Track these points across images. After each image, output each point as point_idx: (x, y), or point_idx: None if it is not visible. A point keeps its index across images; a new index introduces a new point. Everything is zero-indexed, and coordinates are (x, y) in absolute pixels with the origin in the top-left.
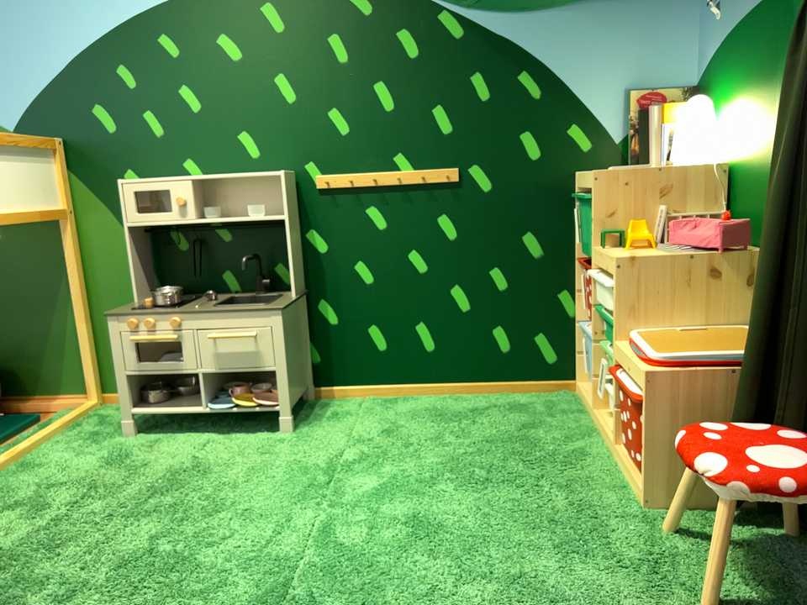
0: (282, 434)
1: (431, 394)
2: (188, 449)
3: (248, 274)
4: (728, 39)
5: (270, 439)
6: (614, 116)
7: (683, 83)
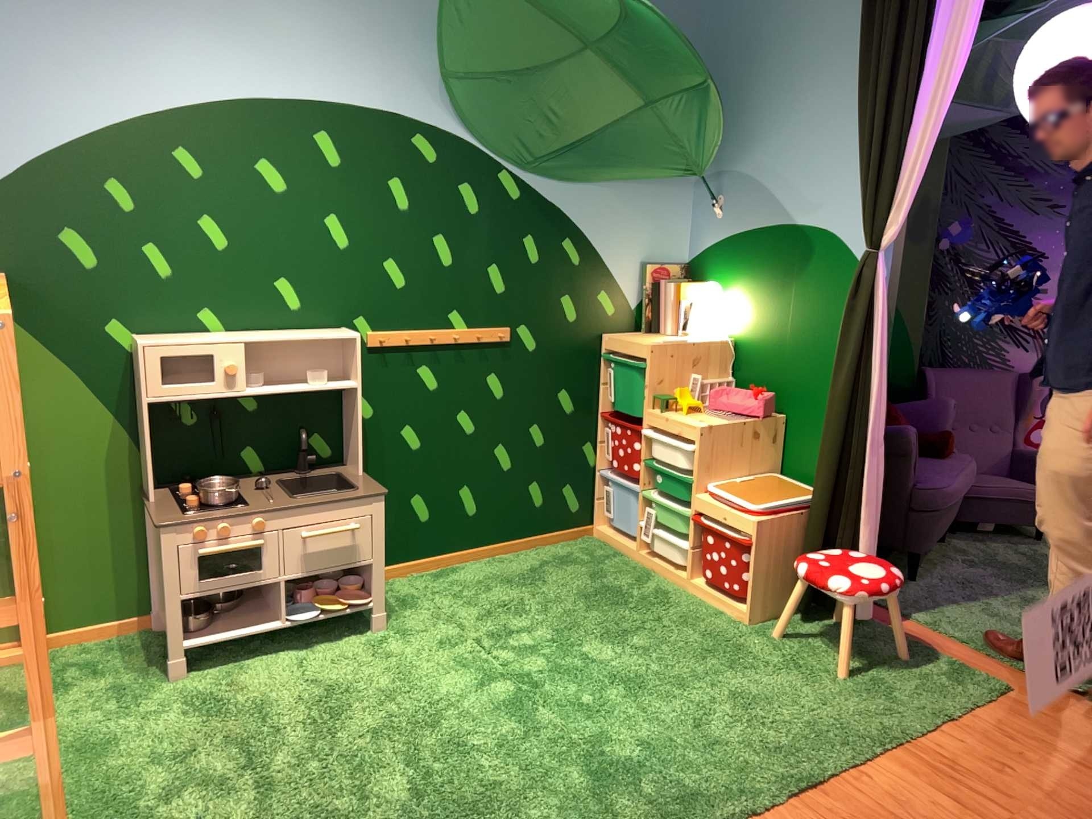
0: (378, 627)
1: (472, 557)
2: (289, 667)
3: (282, 448)
4: (728, 243)
5: (370, 635)
6: (630, 286)
7: (676, 263)
